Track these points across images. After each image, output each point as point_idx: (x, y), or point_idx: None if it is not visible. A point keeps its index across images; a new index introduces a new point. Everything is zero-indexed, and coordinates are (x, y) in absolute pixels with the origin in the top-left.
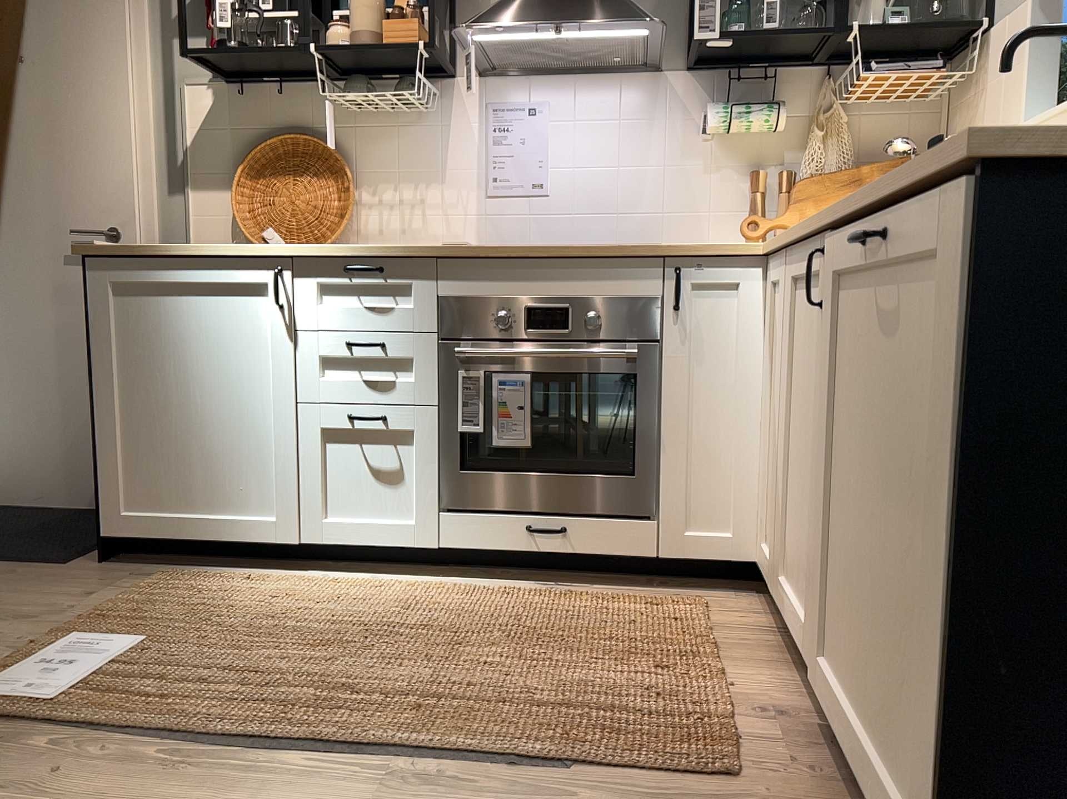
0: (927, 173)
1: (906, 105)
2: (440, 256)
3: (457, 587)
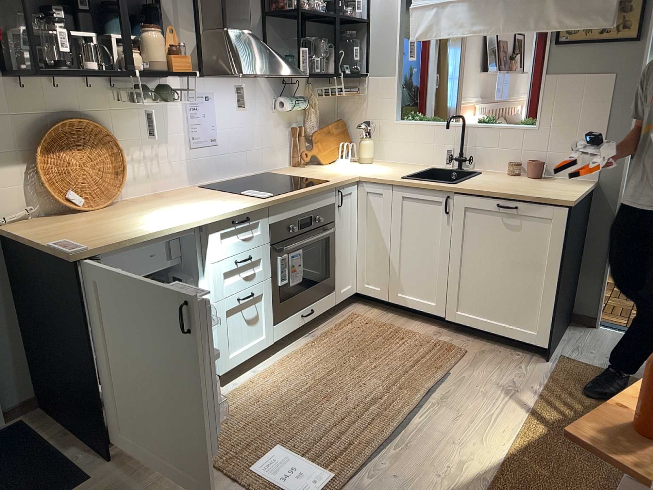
0: (536, 197)
1: (332, 96)
2: (271, 205)
3: (286, 355)
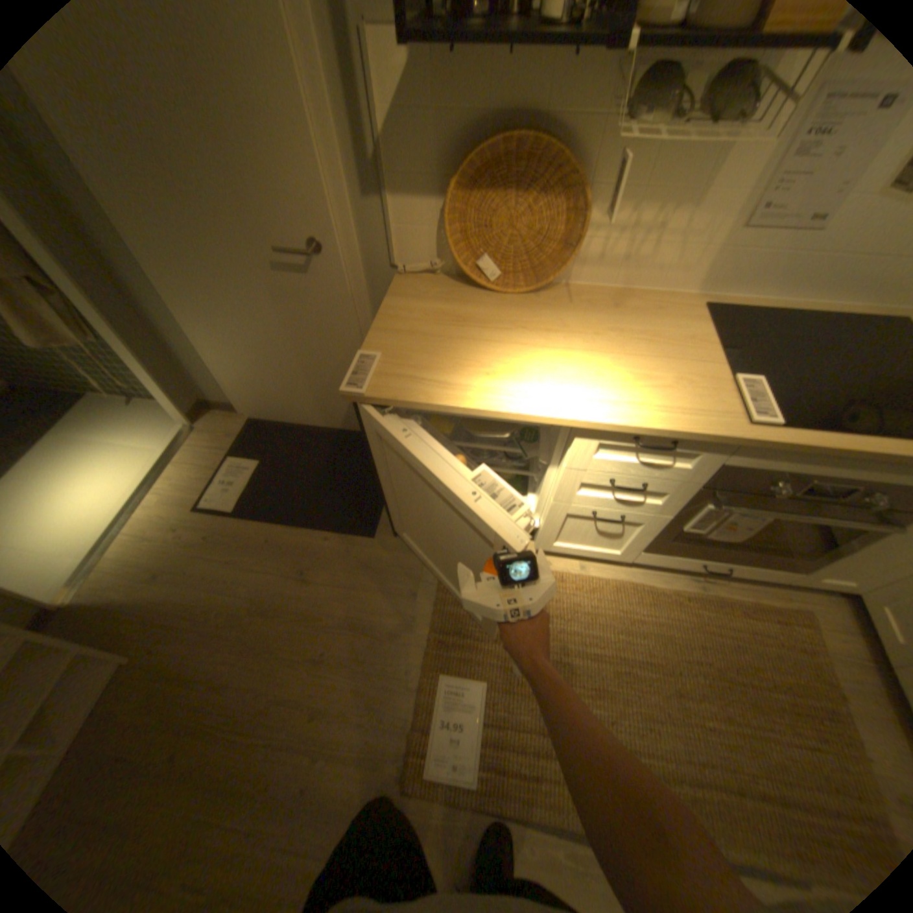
0: None
1: None
2: (753, 445)
3: (640, 581)
